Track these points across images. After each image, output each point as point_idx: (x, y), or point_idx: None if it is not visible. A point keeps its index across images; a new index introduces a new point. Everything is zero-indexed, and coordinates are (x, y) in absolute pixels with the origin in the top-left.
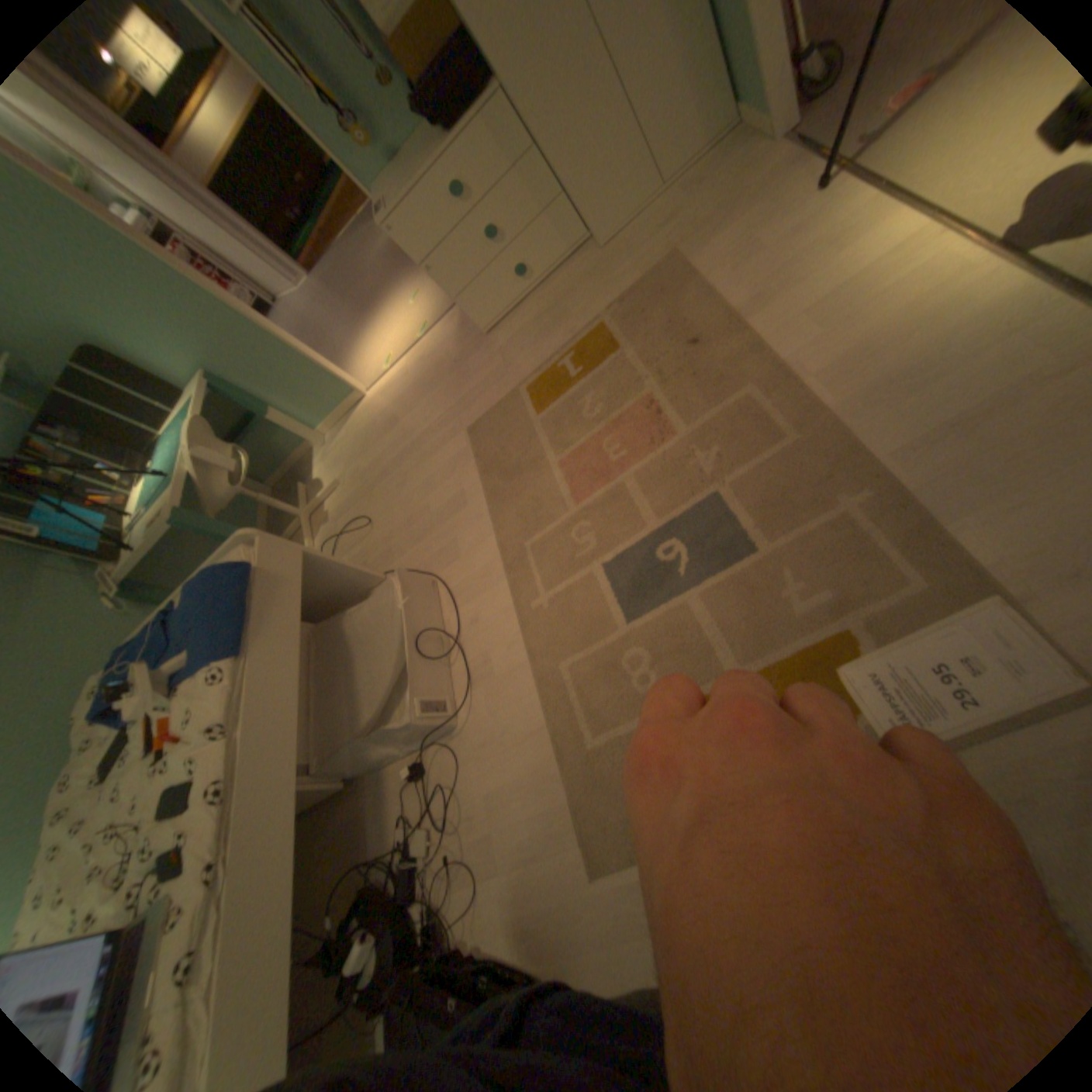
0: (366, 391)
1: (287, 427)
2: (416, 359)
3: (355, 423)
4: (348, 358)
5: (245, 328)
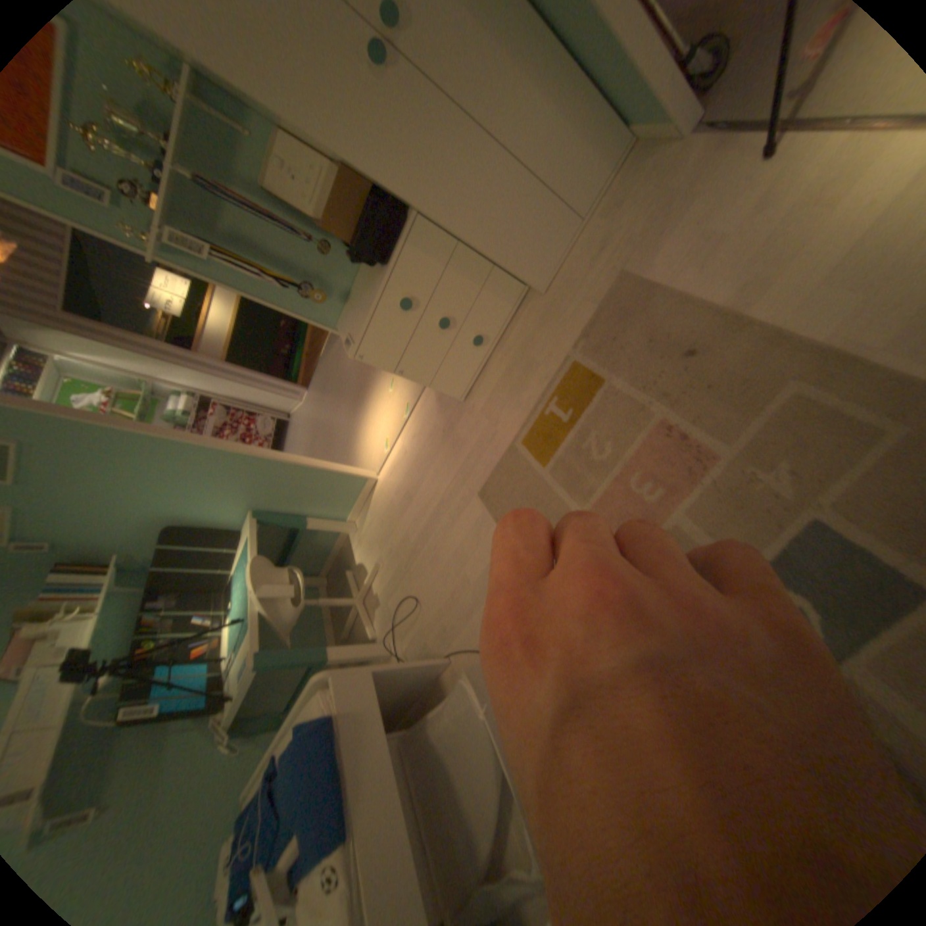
0: (377, 474)
1: (324, 526)
2: (410, 436)
3: (376, 505)
4: (354, 448)
5: (273, 465)
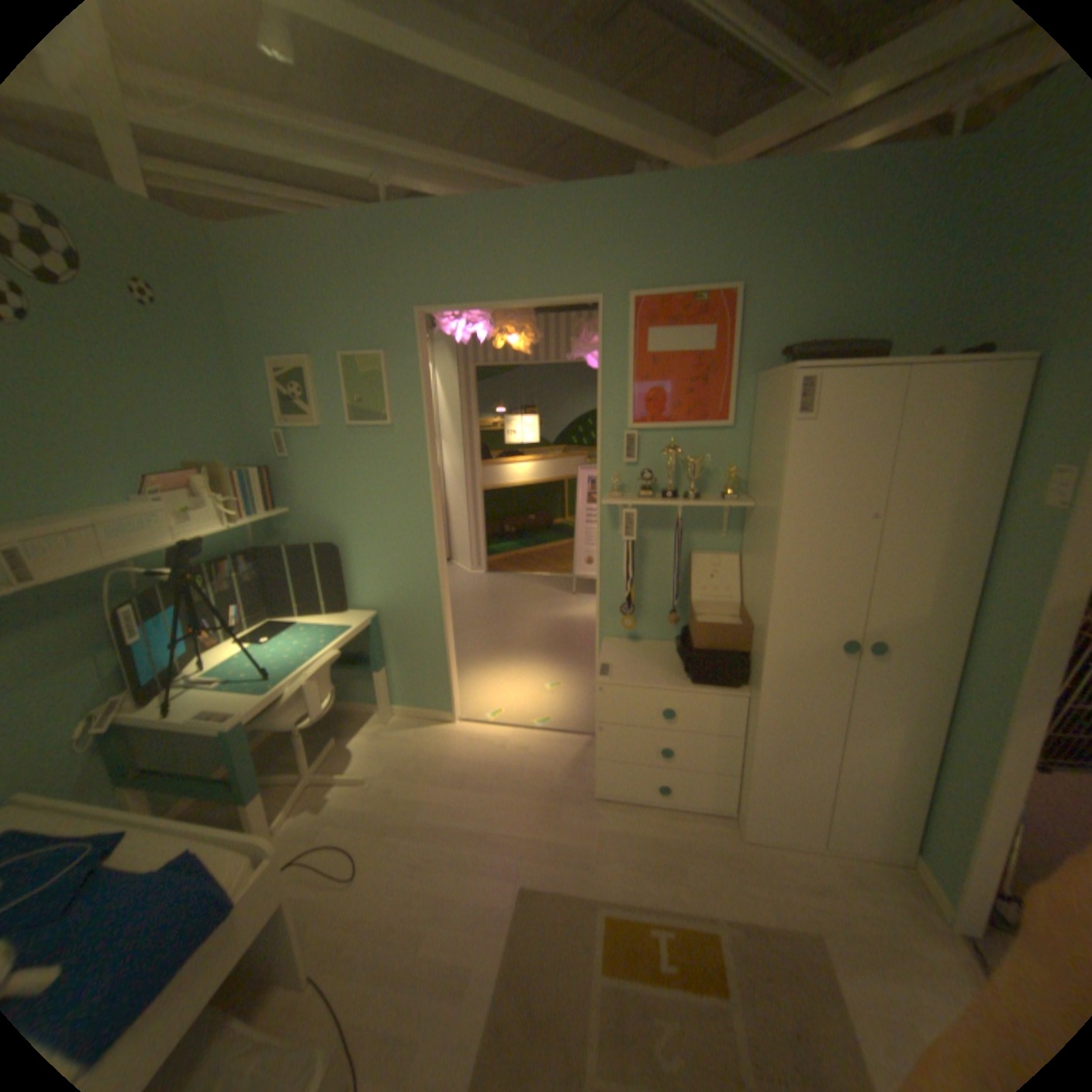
0: (458, 722)
1: (378, 692)
2: (521, 746)
3: (426, 741)
4: (466, 672)
5: (434, 621)
